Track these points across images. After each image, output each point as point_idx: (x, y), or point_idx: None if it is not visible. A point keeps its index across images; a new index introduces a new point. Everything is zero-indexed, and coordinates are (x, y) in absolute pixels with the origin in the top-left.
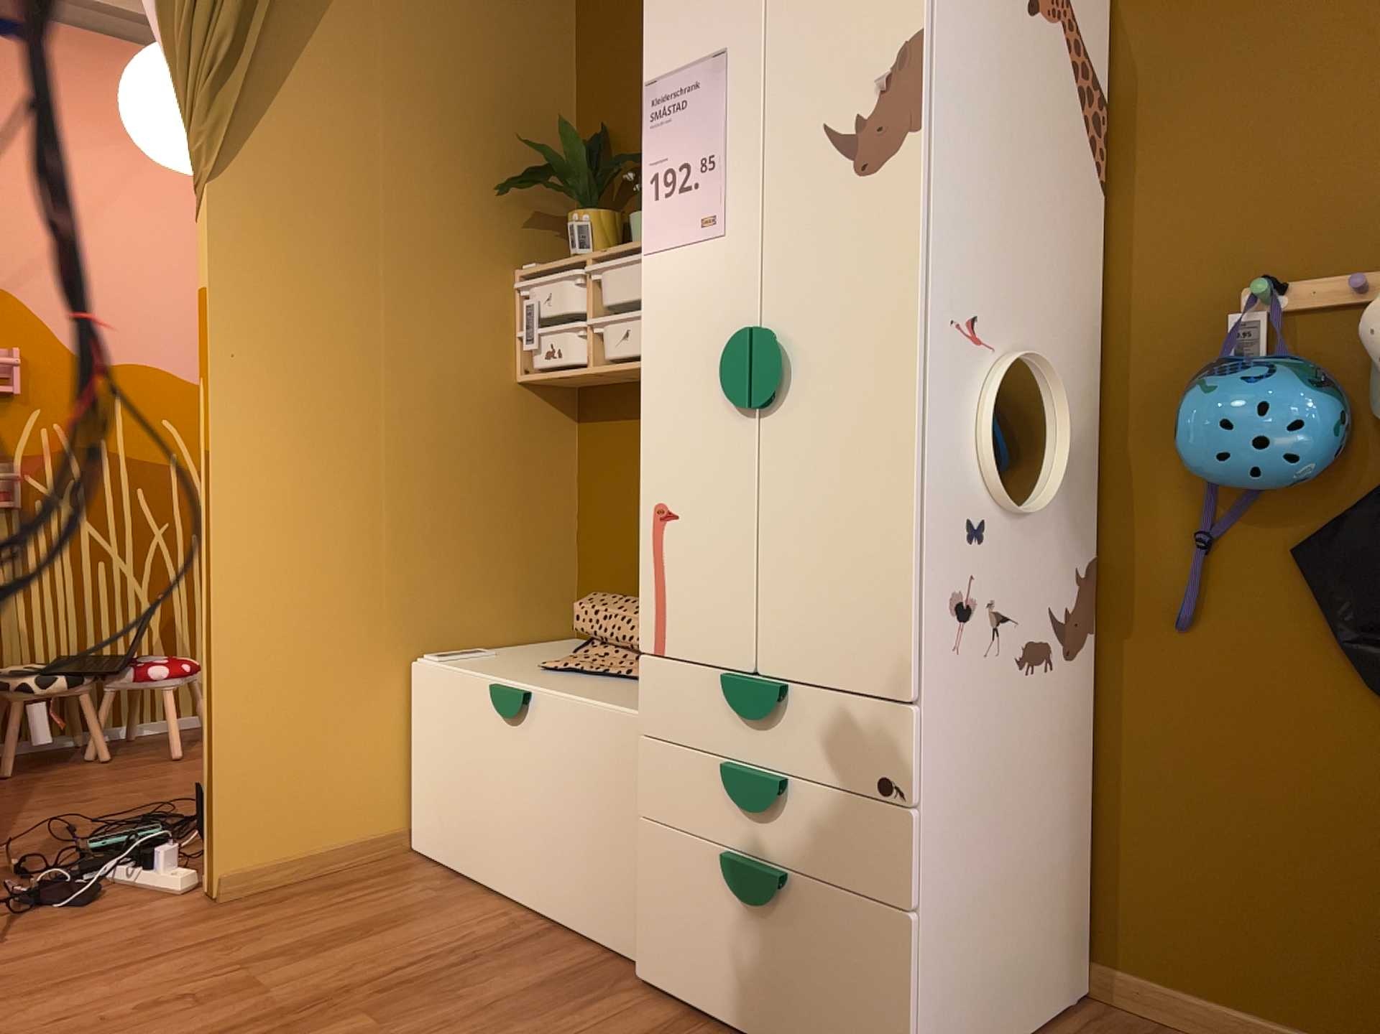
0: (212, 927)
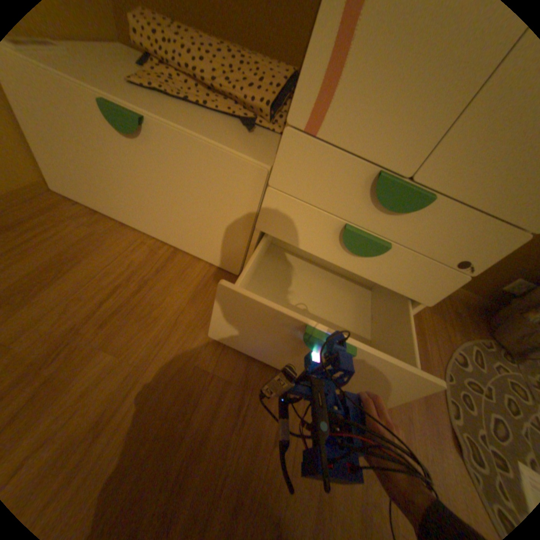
0: None
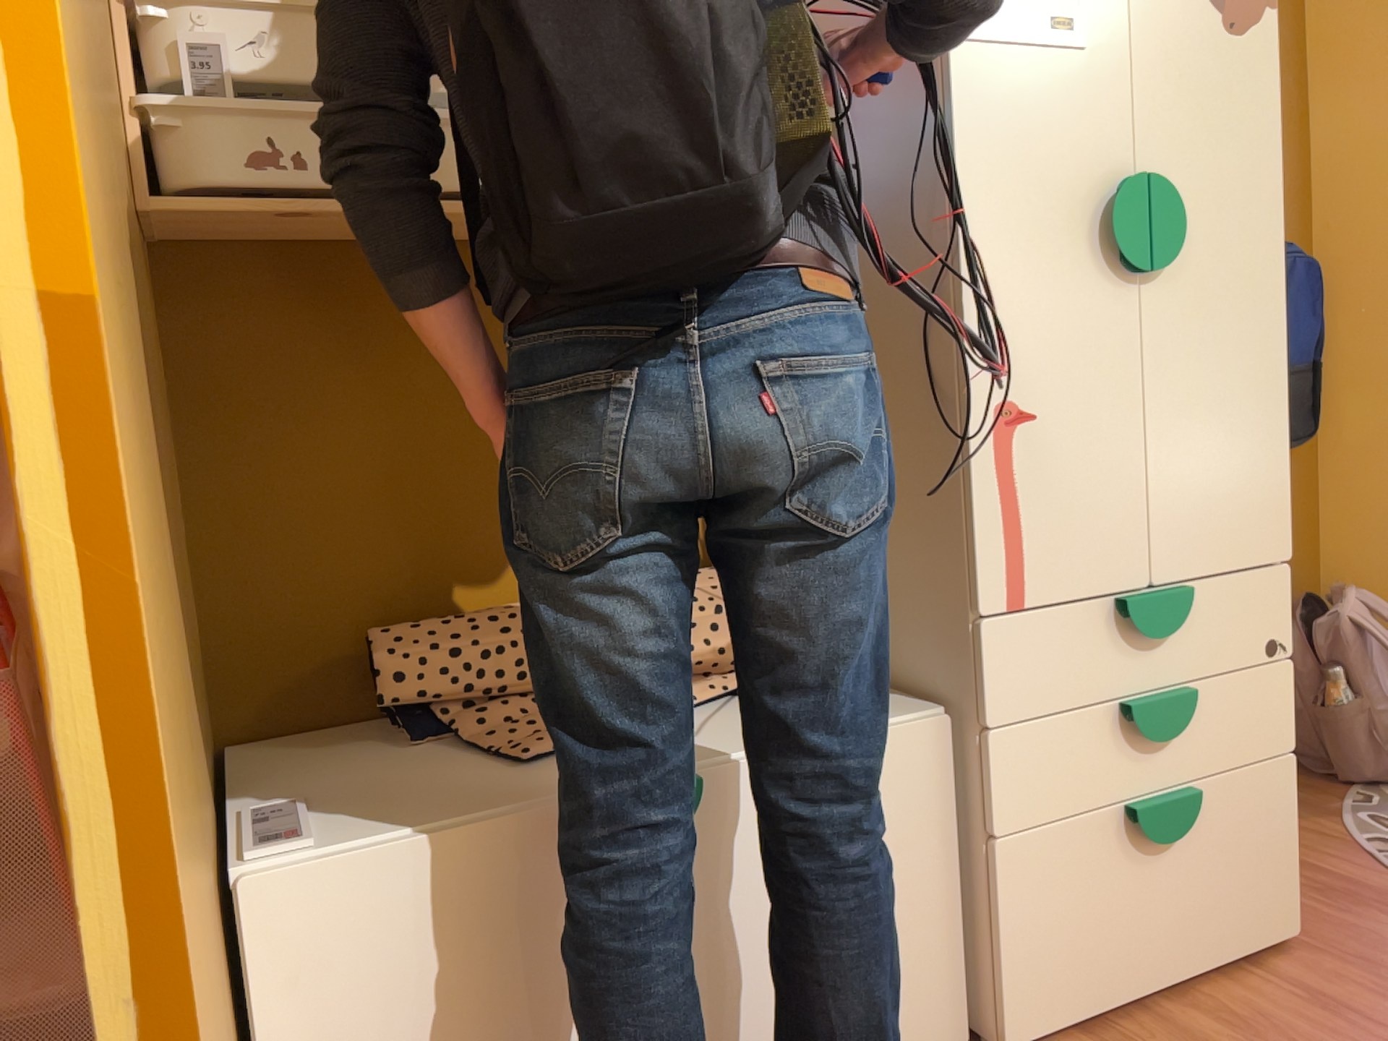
0: None
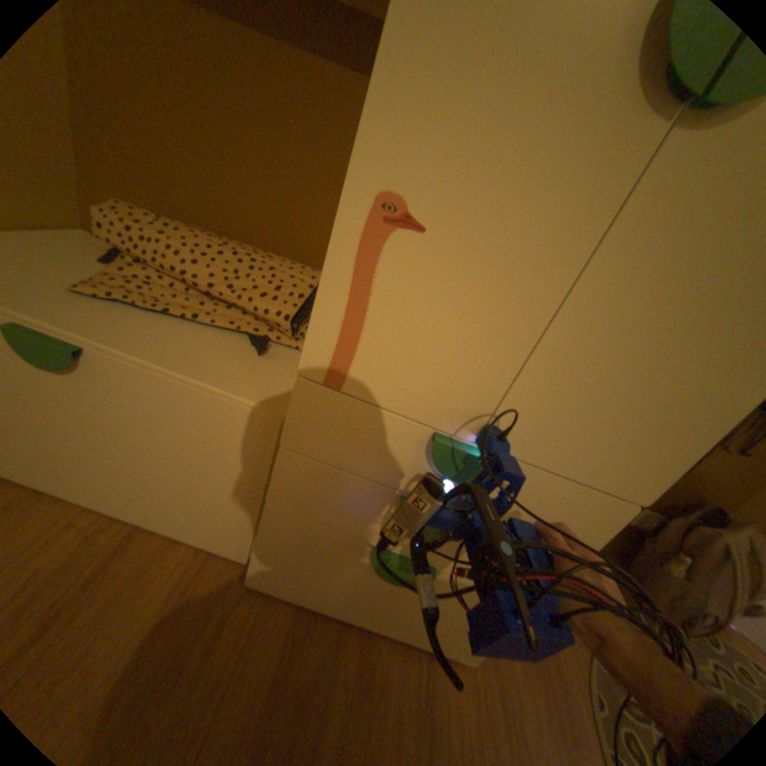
0: None
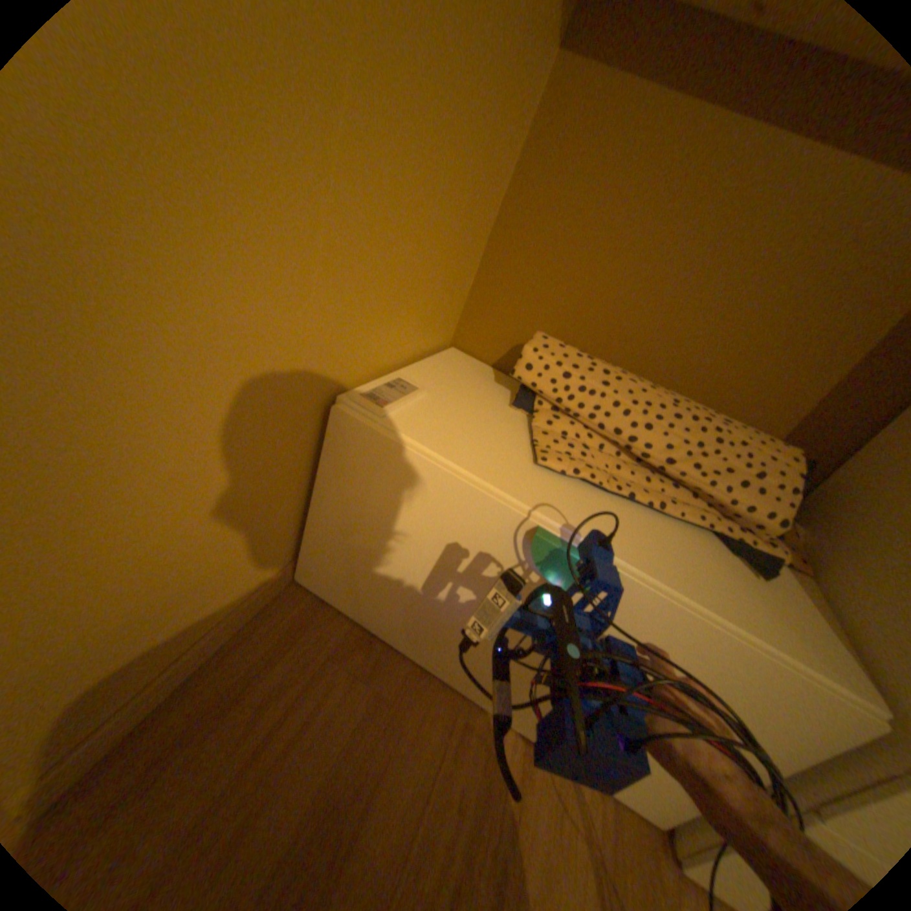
0: None
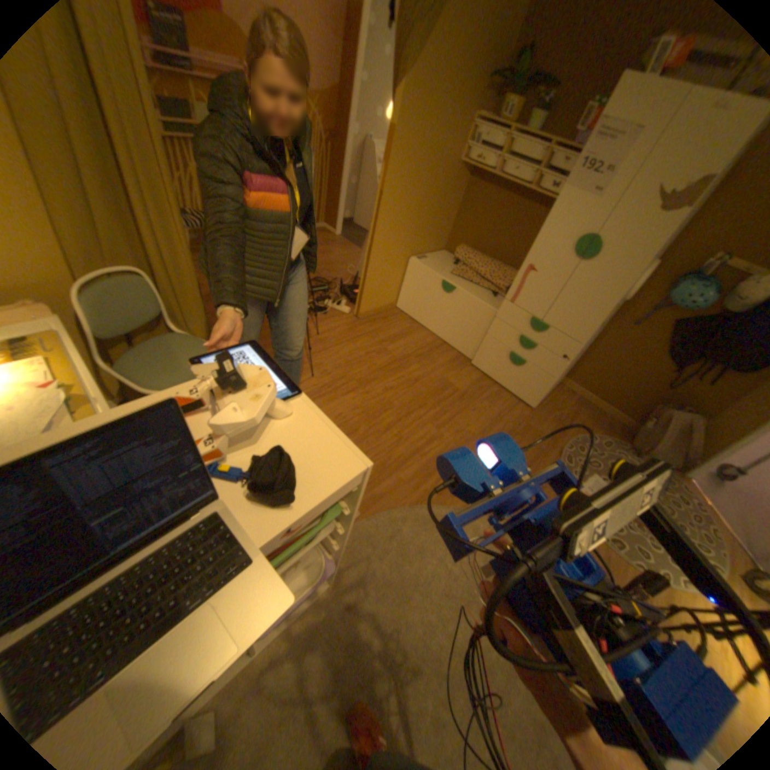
0: (365, 329)
